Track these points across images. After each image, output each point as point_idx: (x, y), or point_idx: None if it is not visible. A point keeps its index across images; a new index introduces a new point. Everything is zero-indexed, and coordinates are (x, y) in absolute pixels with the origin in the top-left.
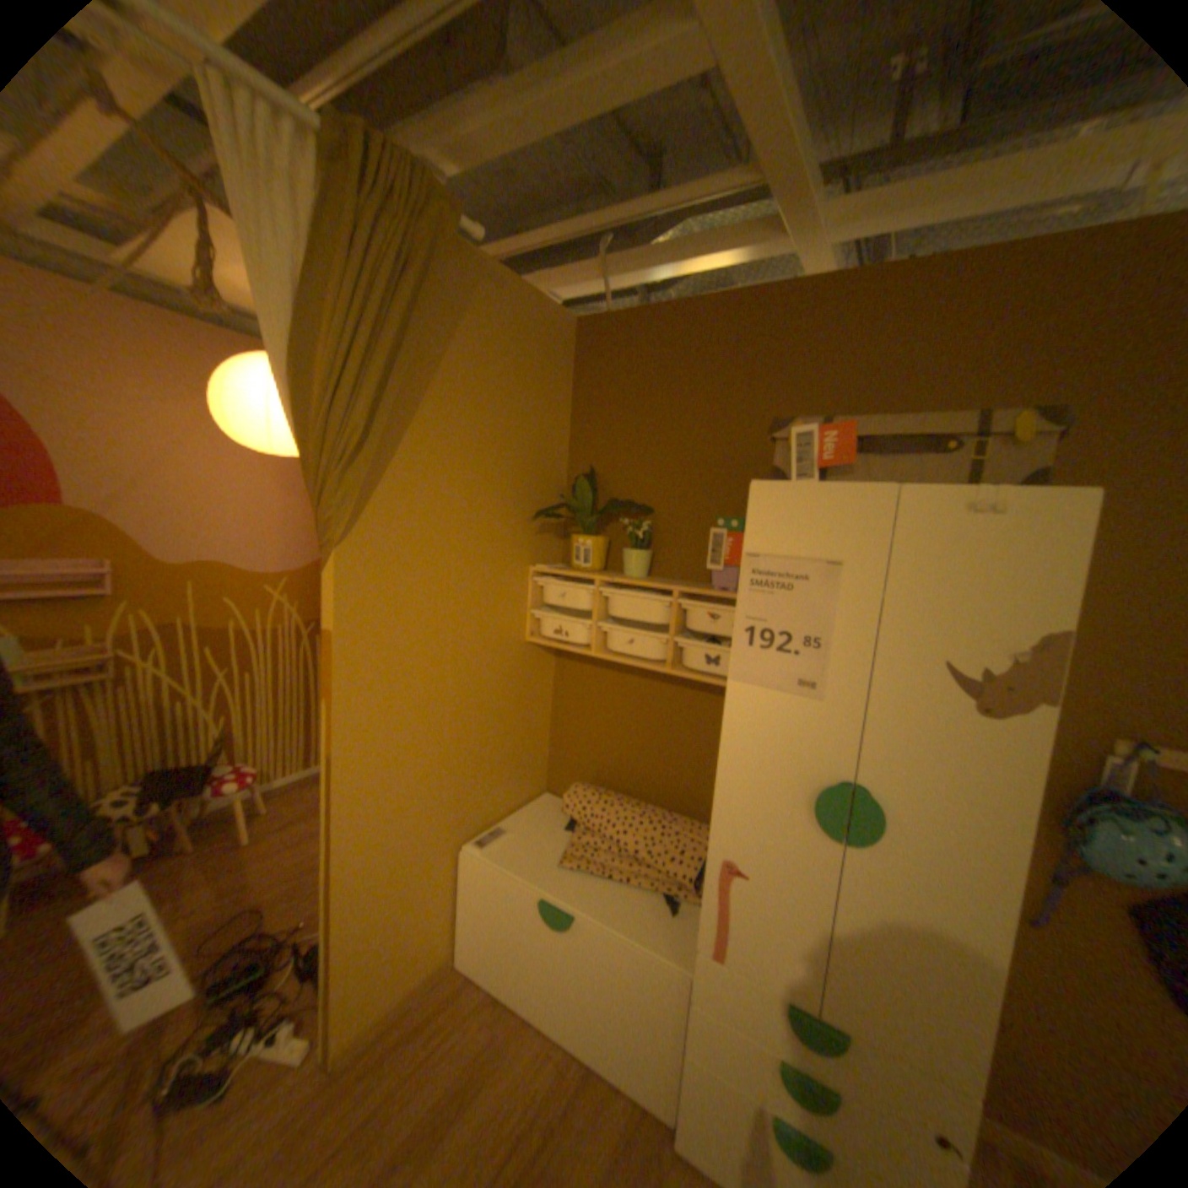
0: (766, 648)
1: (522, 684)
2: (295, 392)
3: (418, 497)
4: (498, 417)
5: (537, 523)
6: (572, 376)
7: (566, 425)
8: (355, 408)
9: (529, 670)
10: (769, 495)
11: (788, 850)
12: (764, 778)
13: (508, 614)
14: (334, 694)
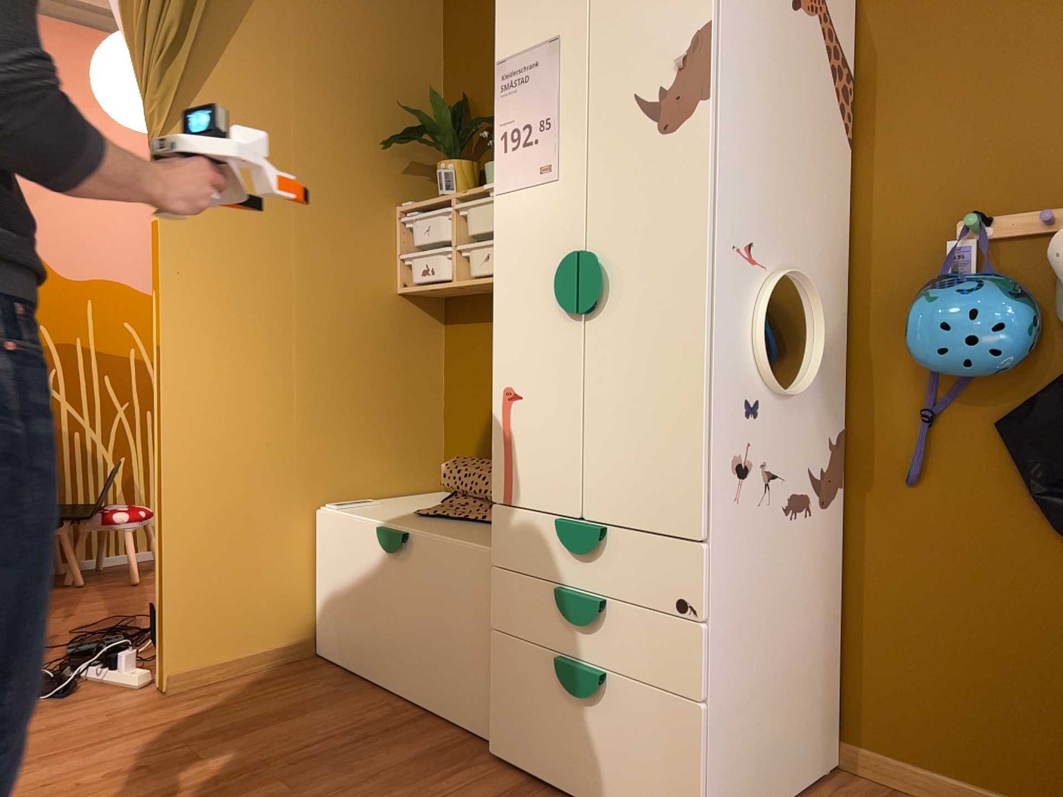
0: (515, 148)
1: (395, 343)
2: (126, 3)
3: (249, 107)
4: (343, 39)
5: (404, 160)
6: (443, 5)
7: (438, 58)
8: (173, 8)
9: (404, 330)
10: (508, 1)
11: (546, 347)
12: (525, 282)
13: (370, 255)
14: (163, 281)
